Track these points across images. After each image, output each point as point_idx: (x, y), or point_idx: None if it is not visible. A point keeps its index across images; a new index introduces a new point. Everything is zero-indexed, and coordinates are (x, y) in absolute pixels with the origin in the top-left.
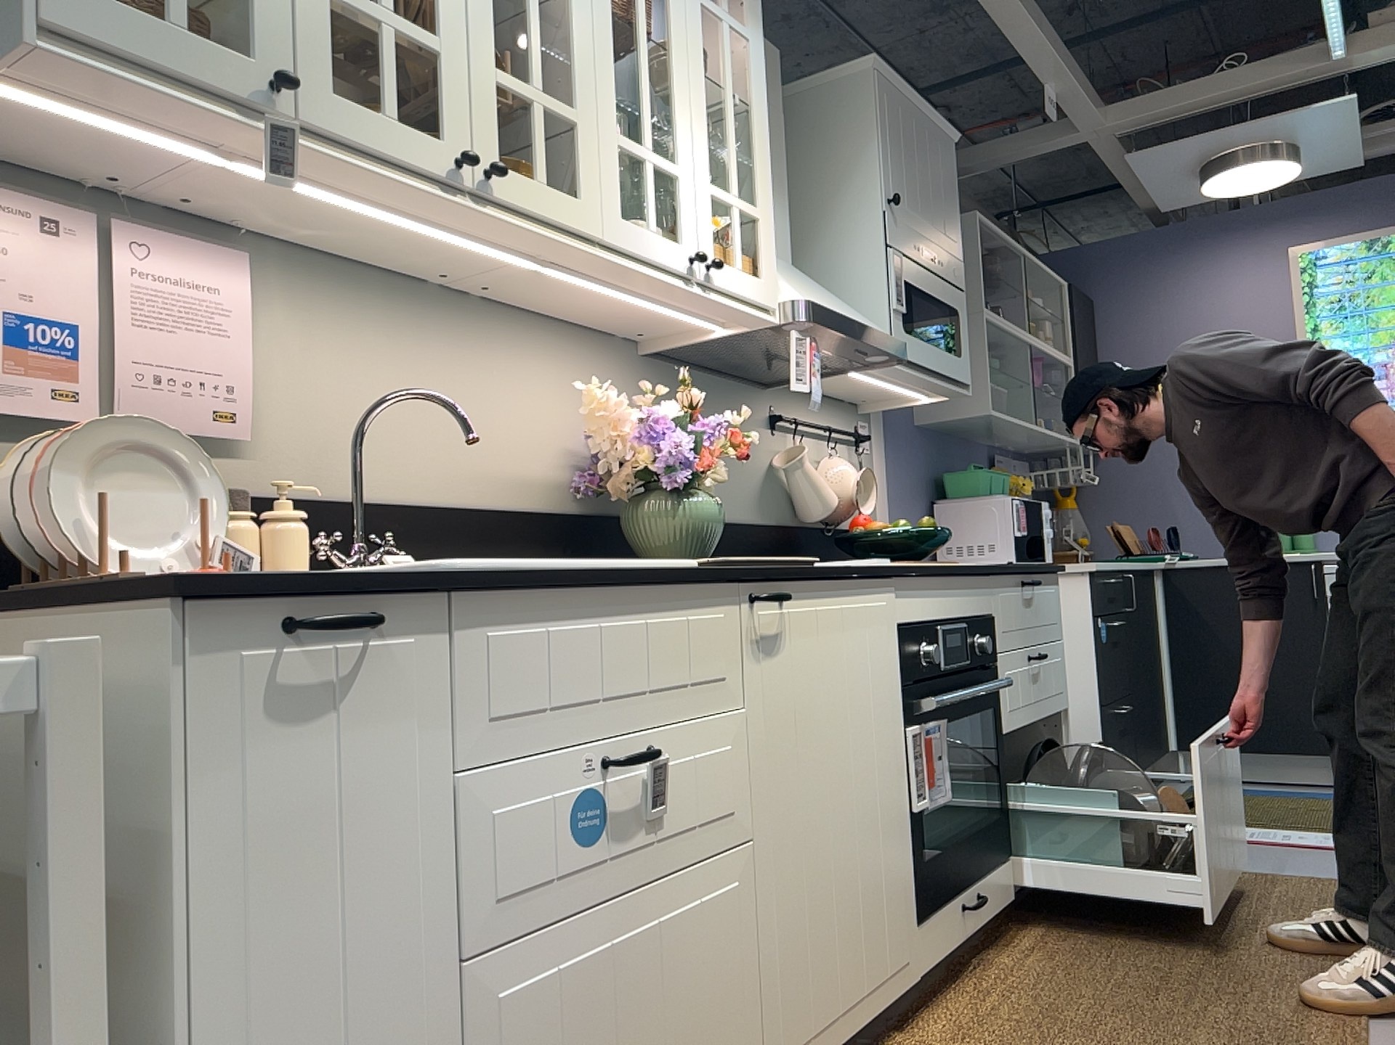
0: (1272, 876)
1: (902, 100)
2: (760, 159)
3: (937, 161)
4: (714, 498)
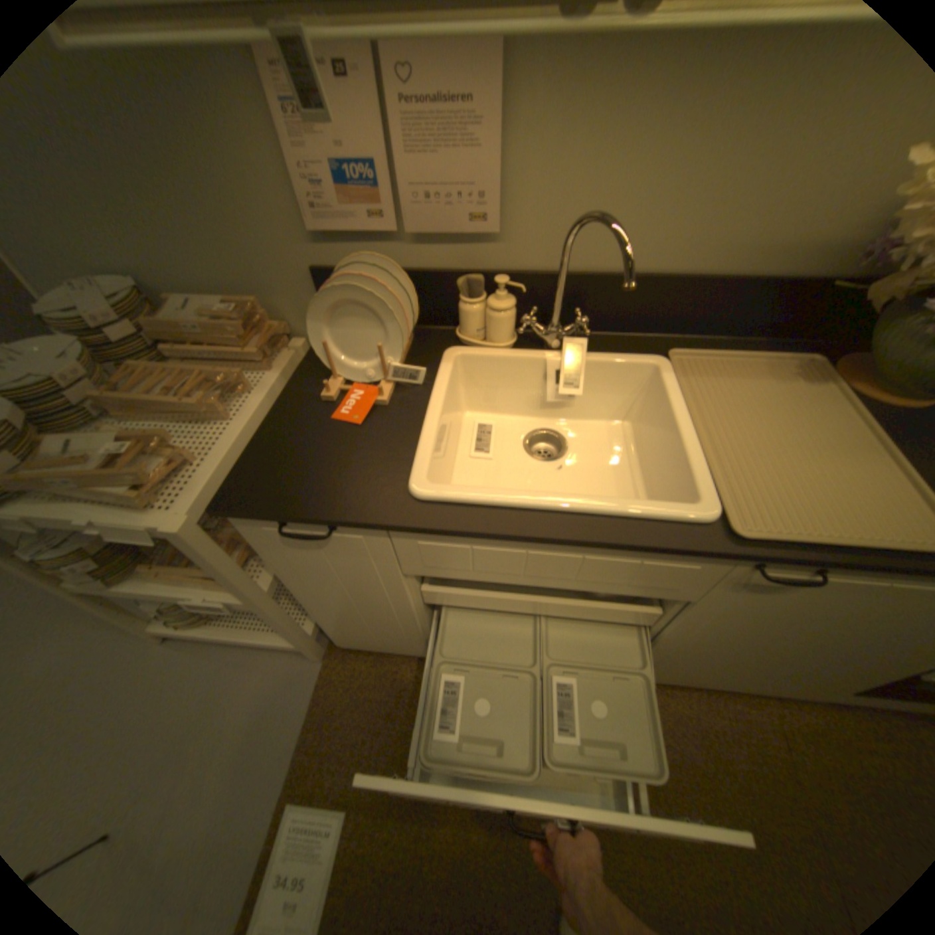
0: None
1: None
2: None
3: None
4: None
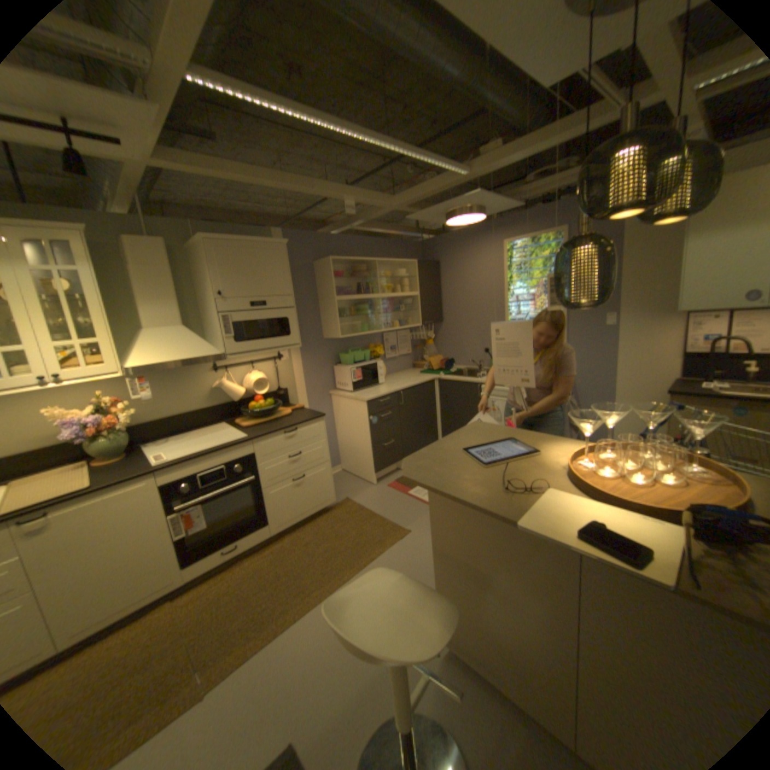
0: (384, 523)
1: (229, 243)
2: (95, 318)
3: (265, 259)
4: (117, 435)
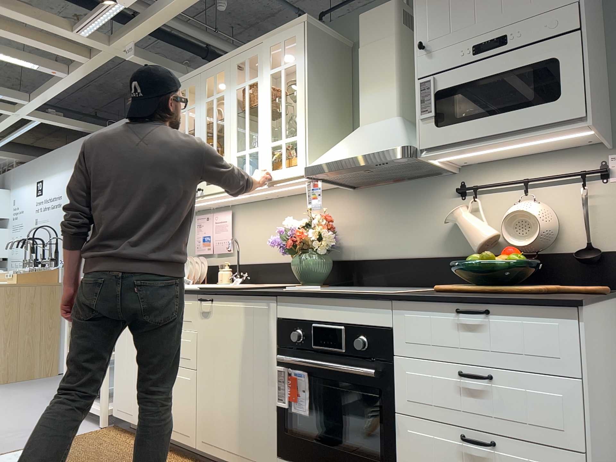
0: None
1: None
2: (298, 113)
3: None
4: (311, 256)
